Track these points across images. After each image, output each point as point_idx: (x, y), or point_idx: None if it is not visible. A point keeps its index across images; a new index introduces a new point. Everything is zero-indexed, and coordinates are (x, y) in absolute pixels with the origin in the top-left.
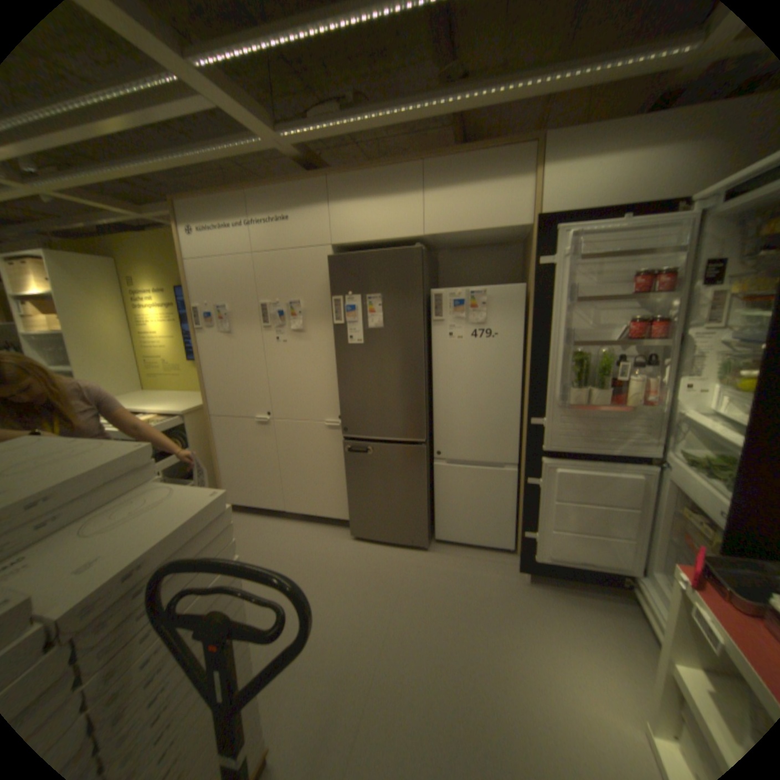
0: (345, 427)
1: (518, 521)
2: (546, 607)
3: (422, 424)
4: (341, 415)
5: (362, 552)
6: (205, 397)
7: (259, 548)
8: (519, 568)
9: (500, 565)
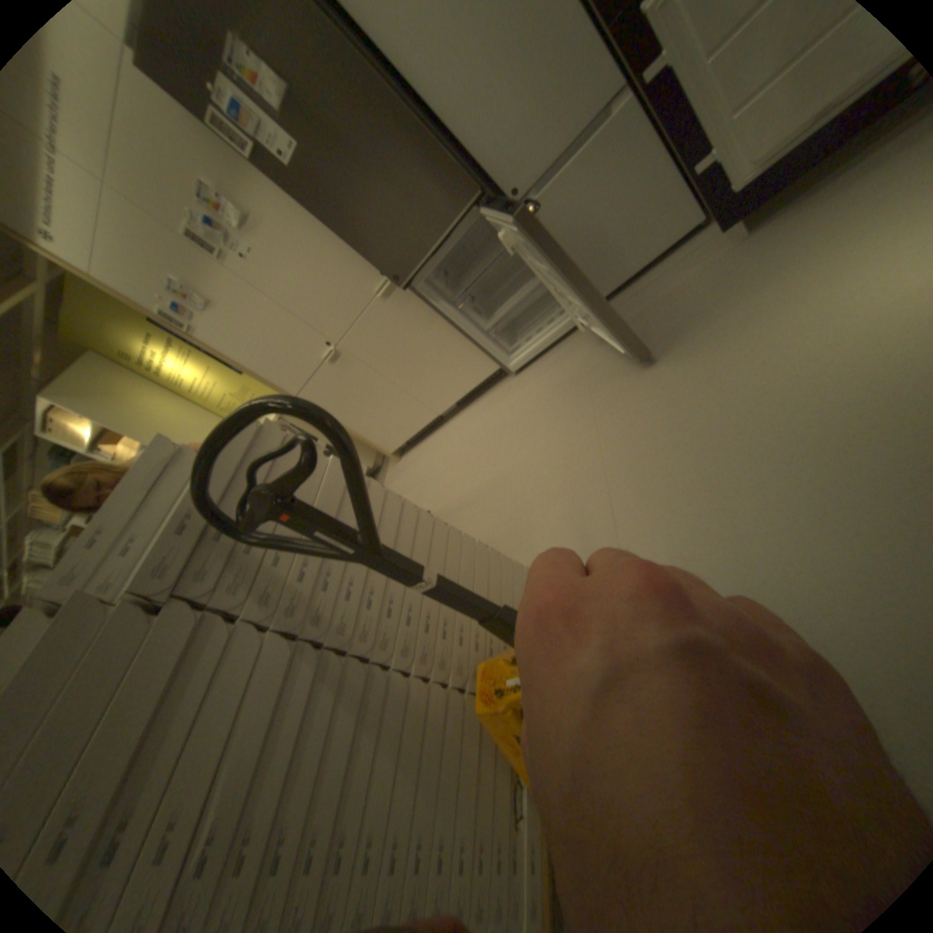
0: (393, 274)
1: (686, 169)
2: (786, 233)
3: (458, 170)
4: (381, 268)
5: (532, 382)
6: (273, 385)
7: (443, 458)
8: (725, 228)
9: (698, 248)
